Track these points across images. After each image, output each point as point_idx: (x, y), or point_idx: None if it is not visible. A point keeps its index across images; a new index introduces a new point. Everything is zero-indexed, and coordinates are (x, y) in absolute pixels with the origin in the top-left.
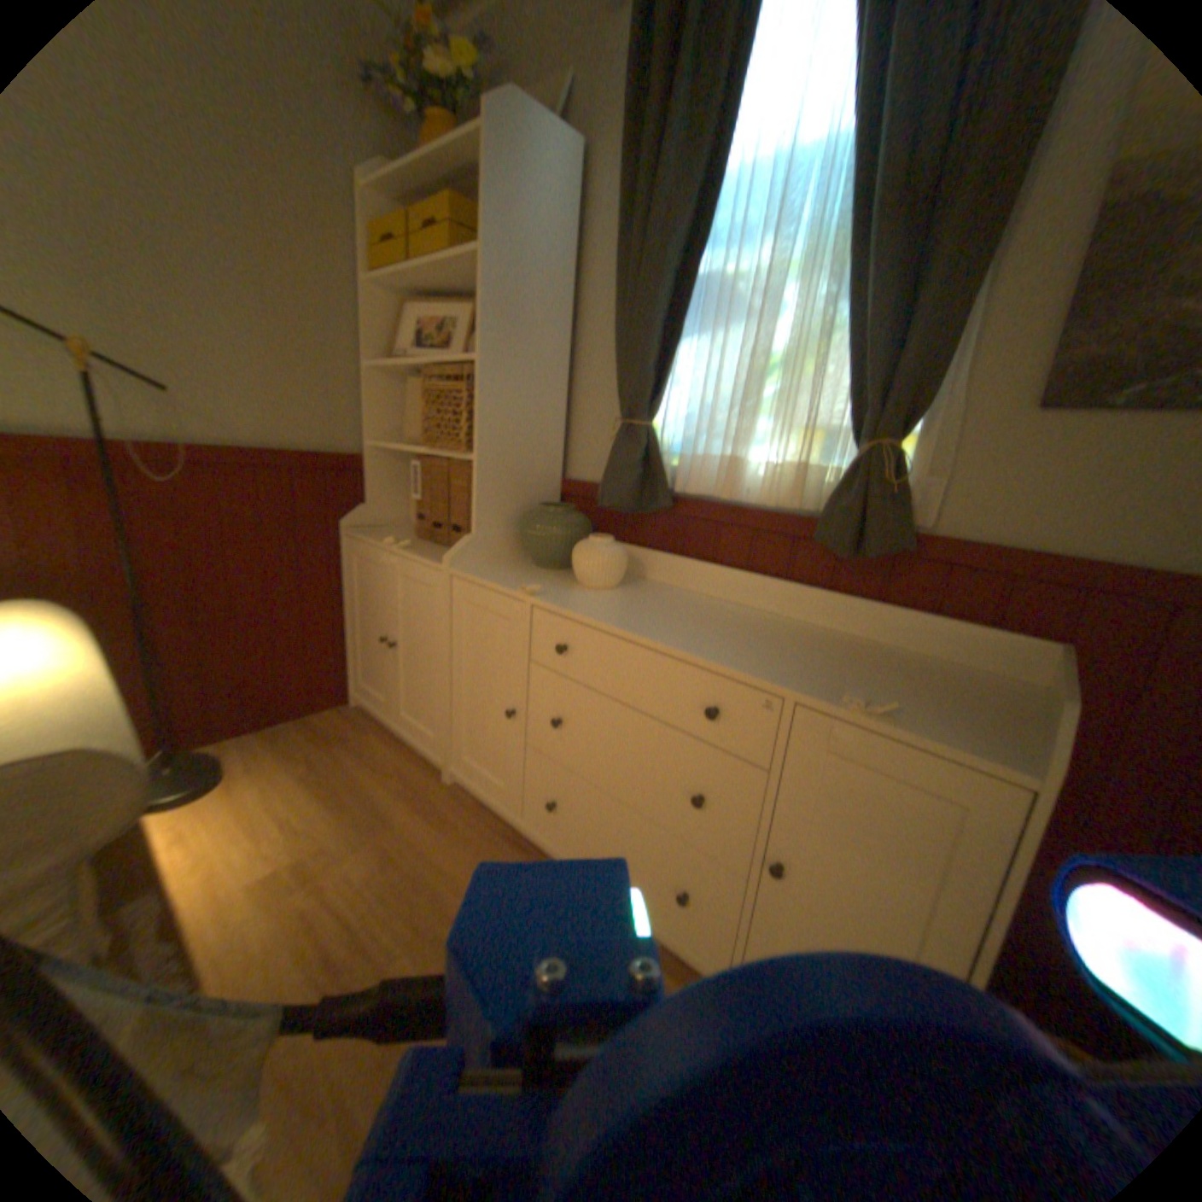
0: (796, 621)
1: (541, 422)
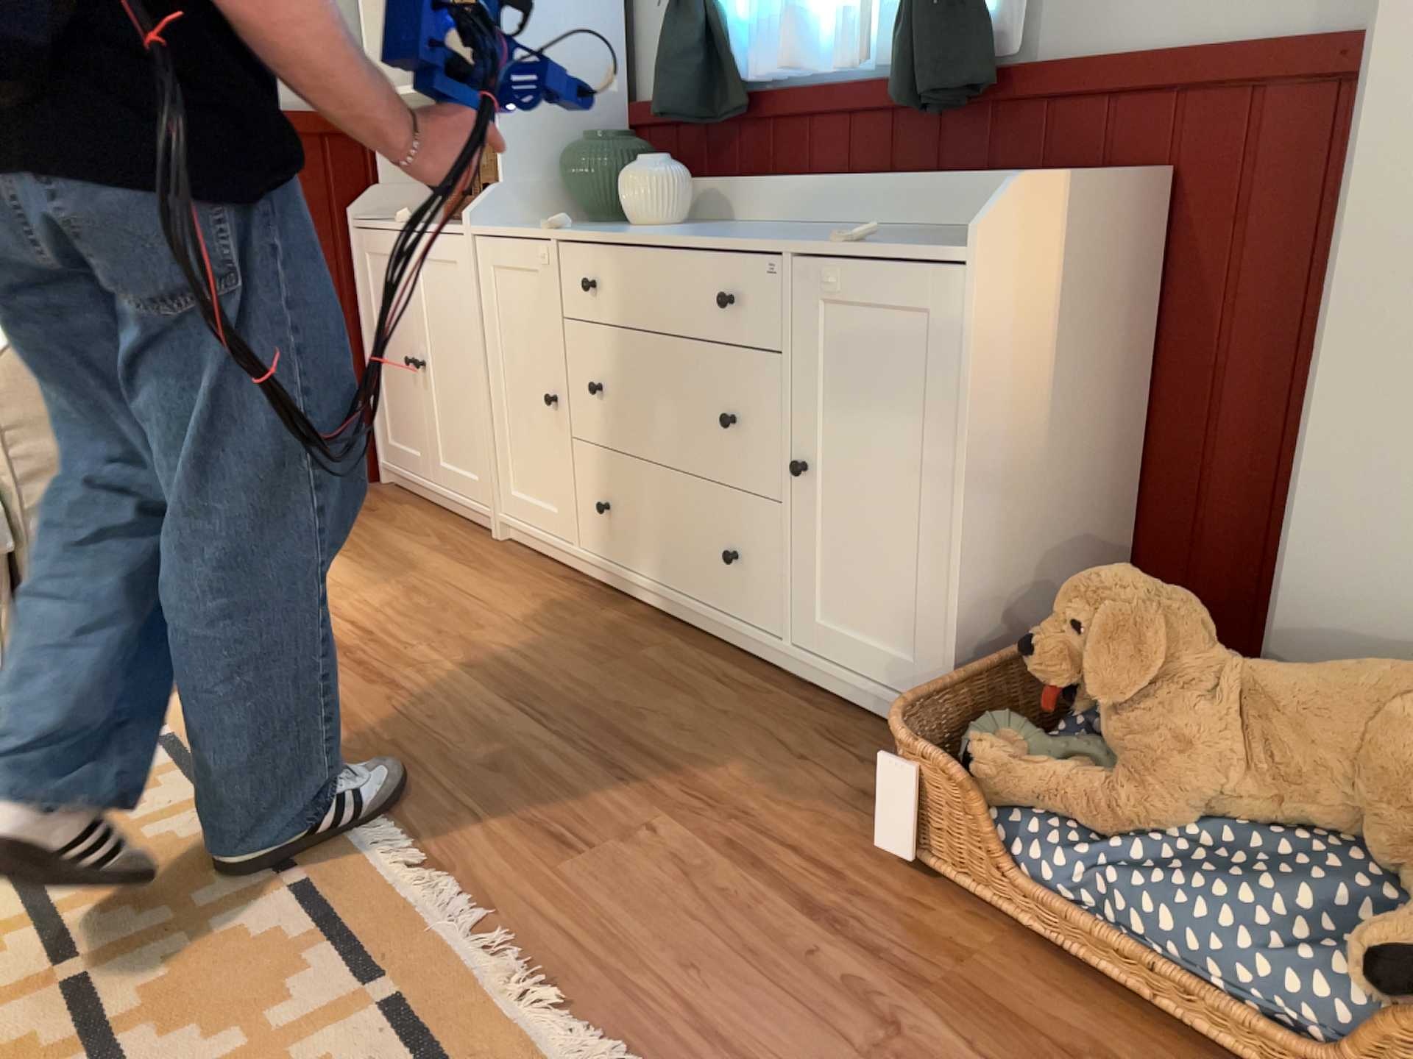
0: (890, 226)
1: (583, 25)
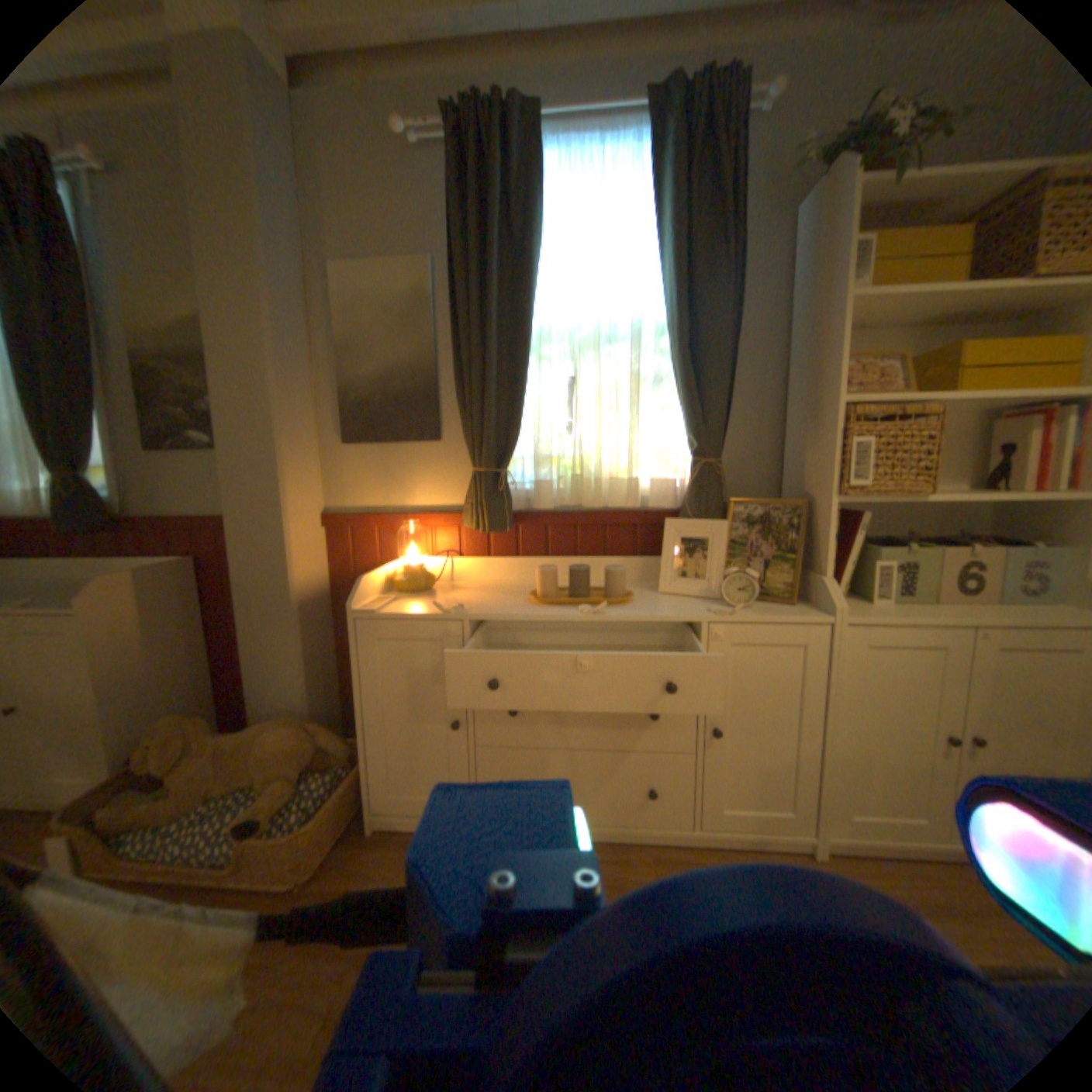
0: (76, 581)
1: None
